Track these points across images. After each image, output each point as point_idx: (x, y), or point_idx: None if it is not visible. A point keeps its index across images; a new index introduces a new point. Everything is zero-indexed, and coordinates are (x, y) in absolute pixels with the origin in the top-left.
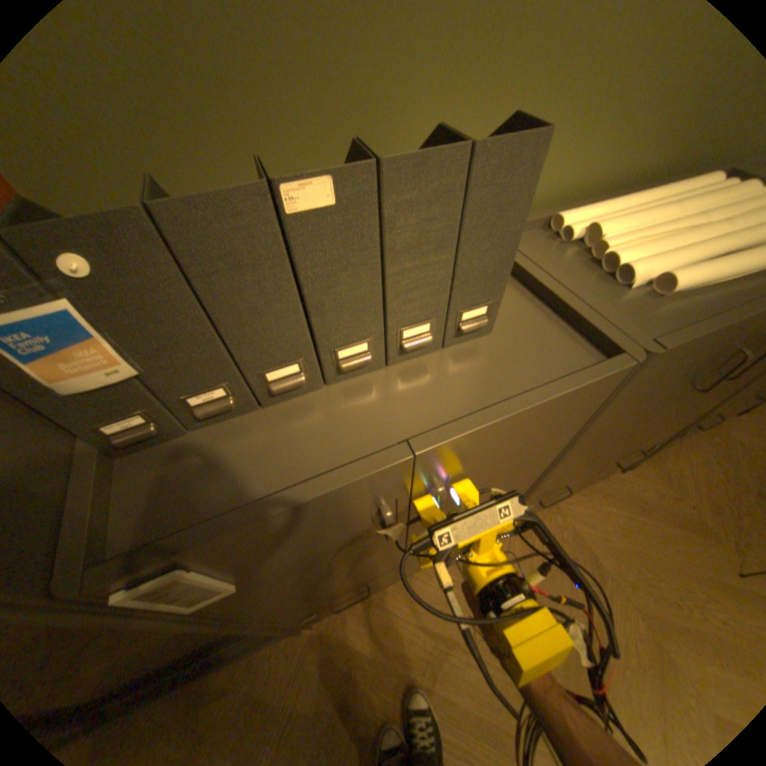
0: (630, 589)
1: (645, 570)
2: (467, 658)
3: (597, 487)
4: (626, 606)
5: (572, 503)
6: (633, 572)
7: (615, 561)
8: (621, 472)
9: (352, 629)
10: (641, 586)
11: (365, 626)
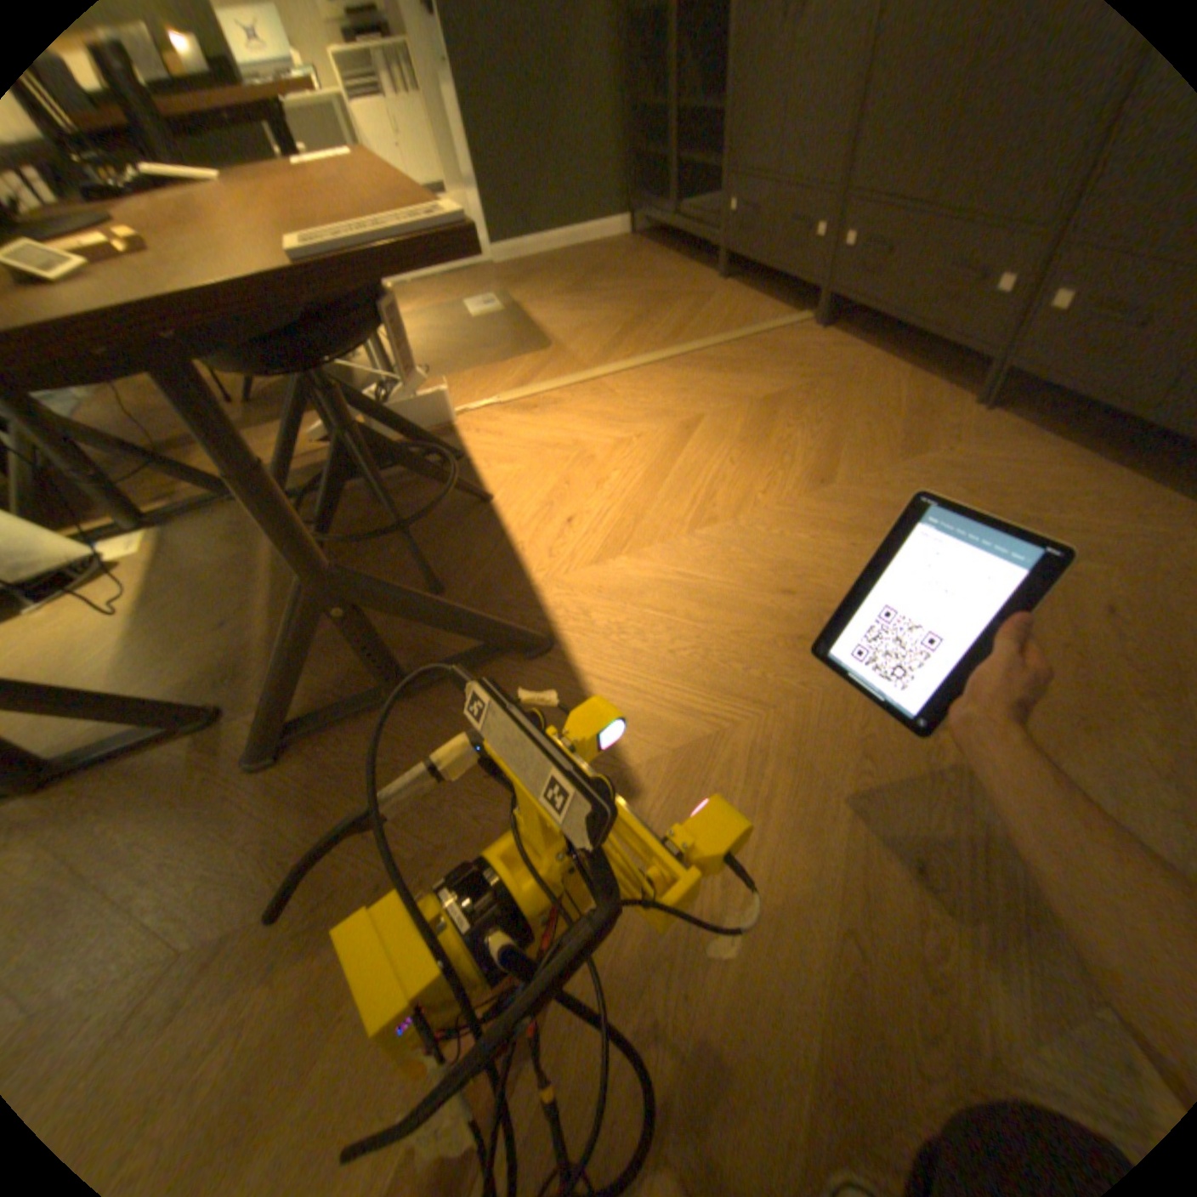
0: (806, 391)
1: (832, 402)
2: (720, 325)
3: (935, 385)
4: (786, 387)
5: (897, 369)
6: (826, 395)
7: (834, 386)
8: (977, 401)
9: (727, 292)
10: (811, 397)
11: (730, 295)
